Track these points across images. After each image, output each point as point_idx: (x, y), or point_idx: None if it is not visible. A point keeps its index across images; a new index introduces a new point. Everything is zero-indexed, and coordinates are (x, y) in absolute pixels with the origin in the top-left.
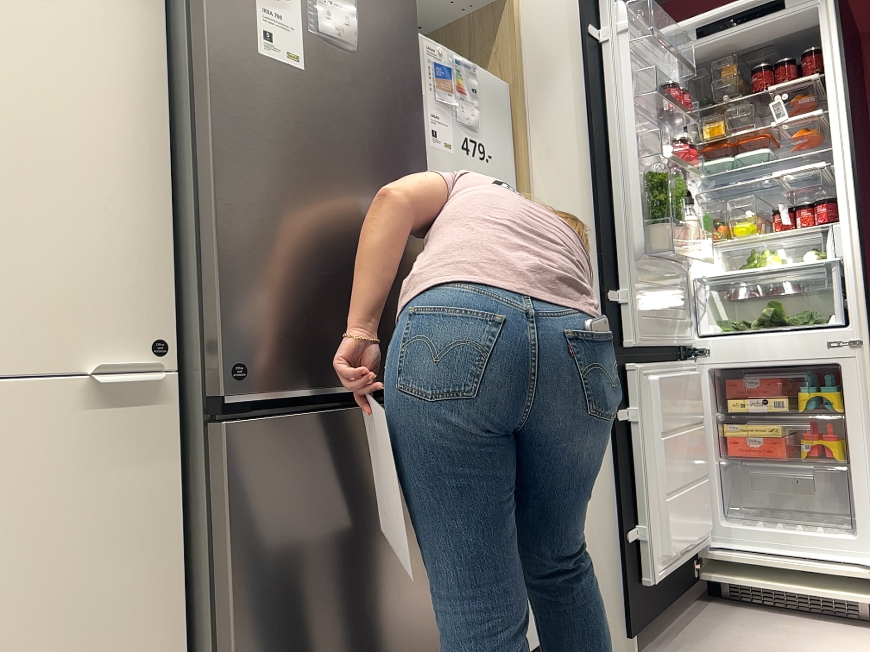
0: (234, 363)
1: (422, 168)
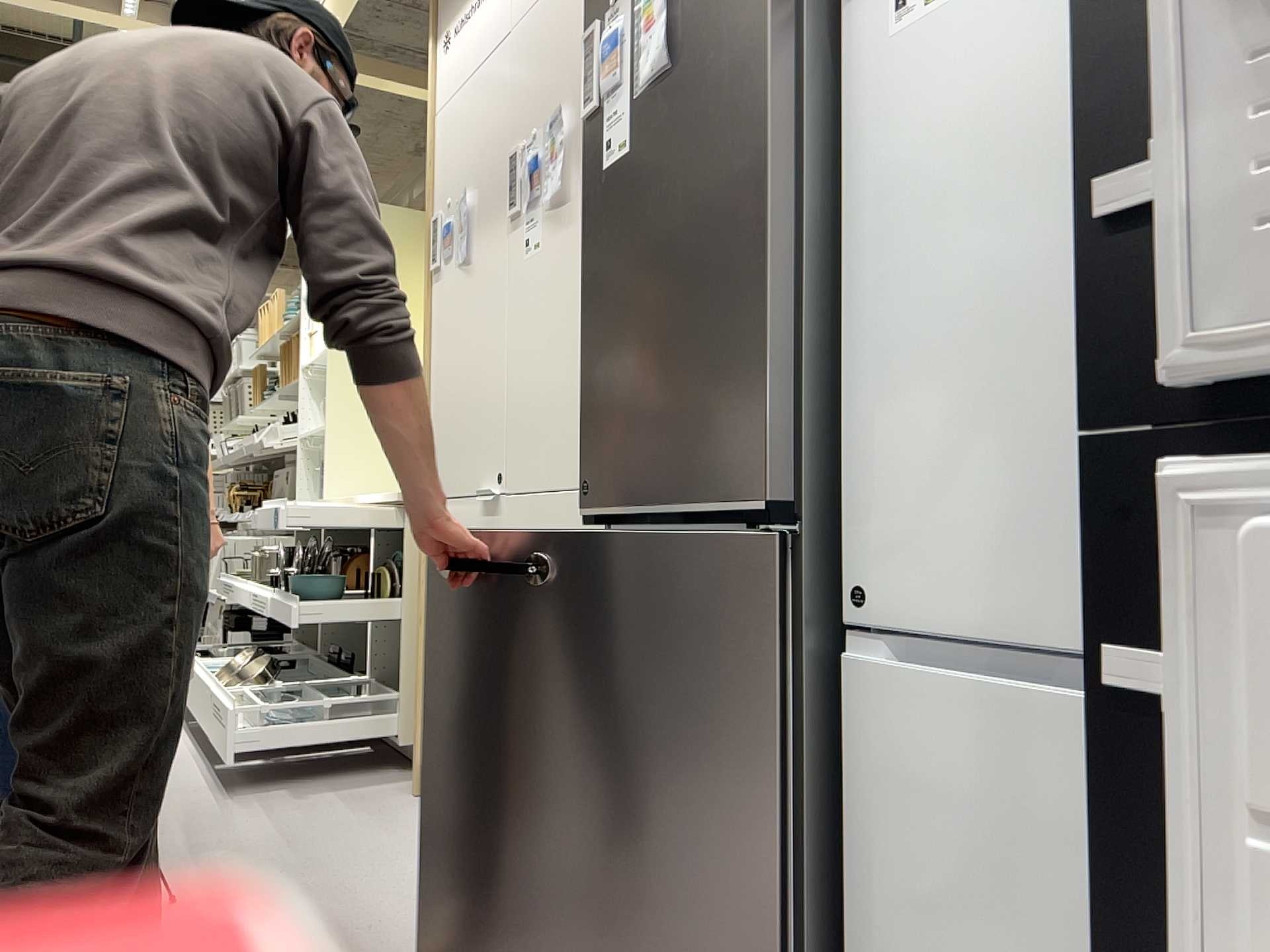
0: (586, 480)
1: (760, 148)
